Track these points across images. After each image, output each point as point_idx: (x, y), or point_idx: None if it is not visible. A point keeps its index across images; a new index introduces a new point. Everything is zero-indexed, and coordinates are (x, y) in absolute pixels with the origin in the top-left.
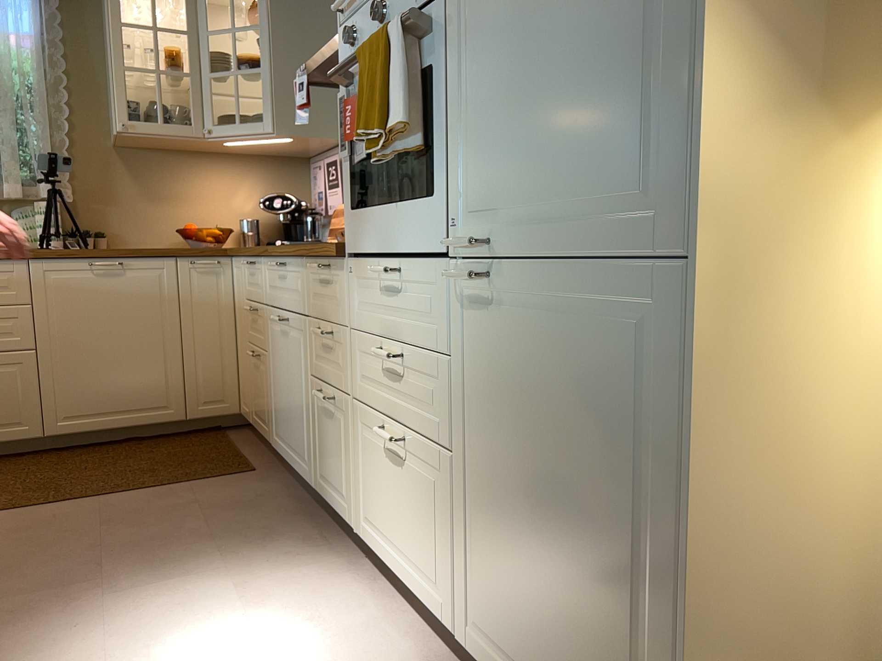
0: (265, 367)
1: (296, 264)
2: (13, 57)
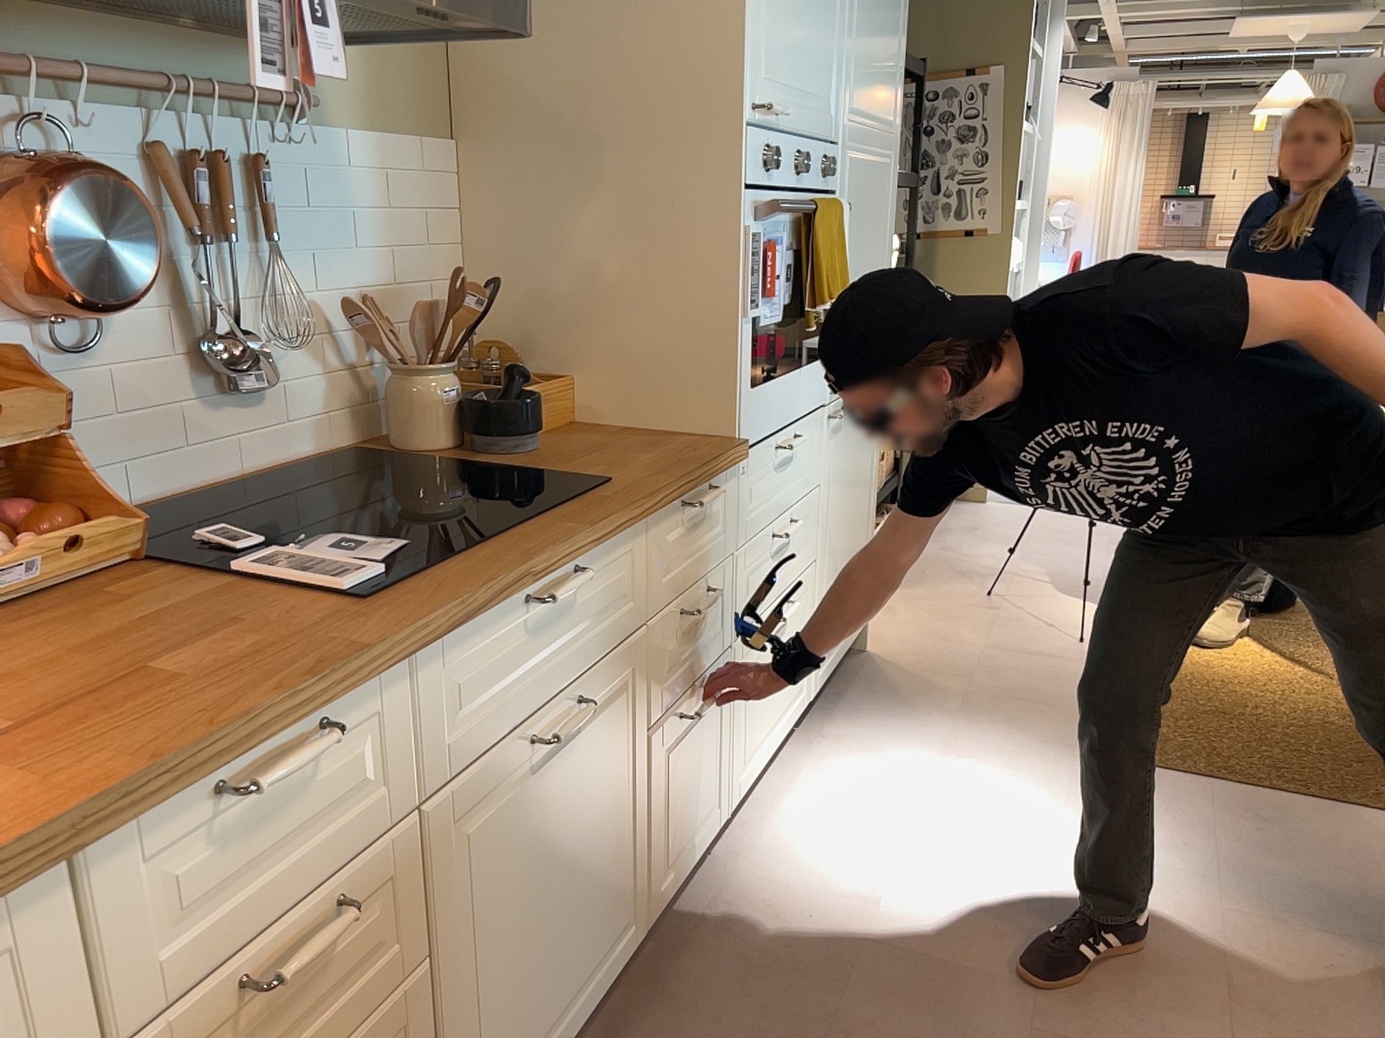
0: None
1: (618, 542)
2: None
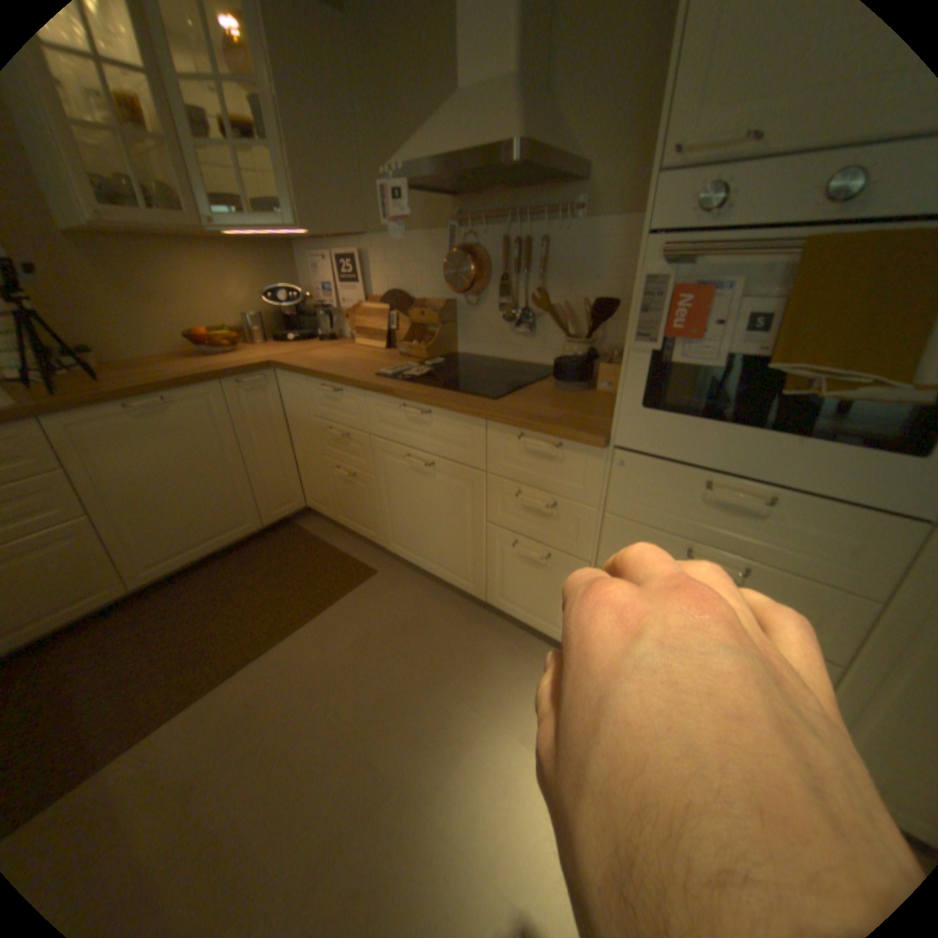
0: (367, 486)
1: (460, 419)
2: None
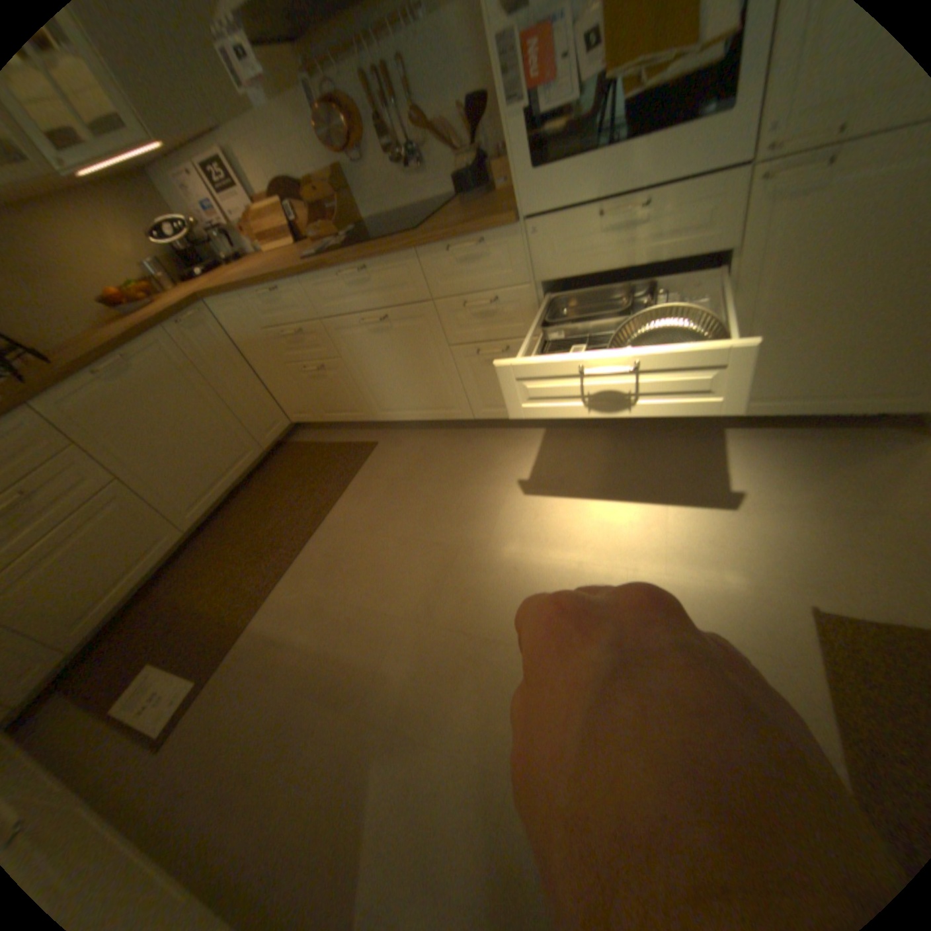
0: (338, 370)
1: (393, 258)
2: None
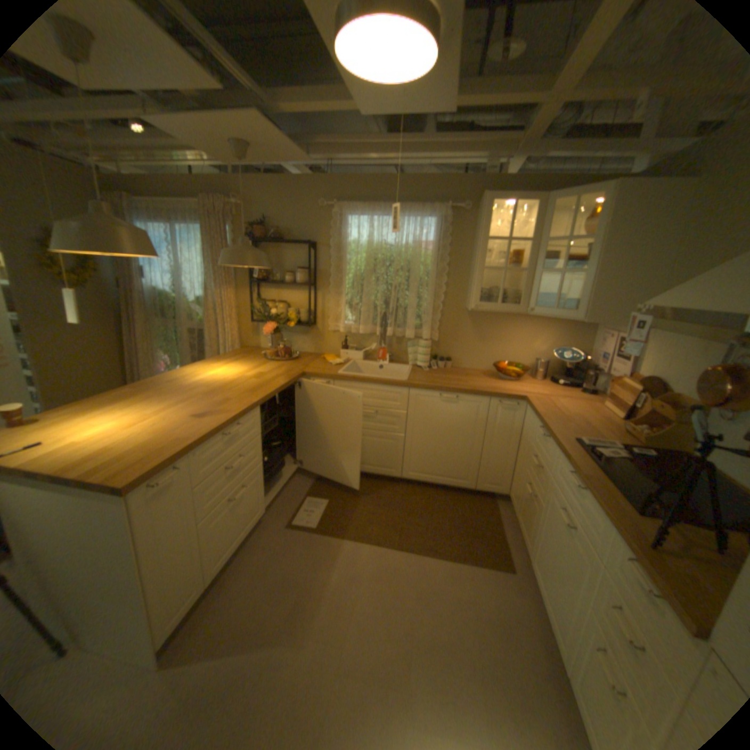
0: (539, 511)
1: (603, 512)
2: (422, 257)
